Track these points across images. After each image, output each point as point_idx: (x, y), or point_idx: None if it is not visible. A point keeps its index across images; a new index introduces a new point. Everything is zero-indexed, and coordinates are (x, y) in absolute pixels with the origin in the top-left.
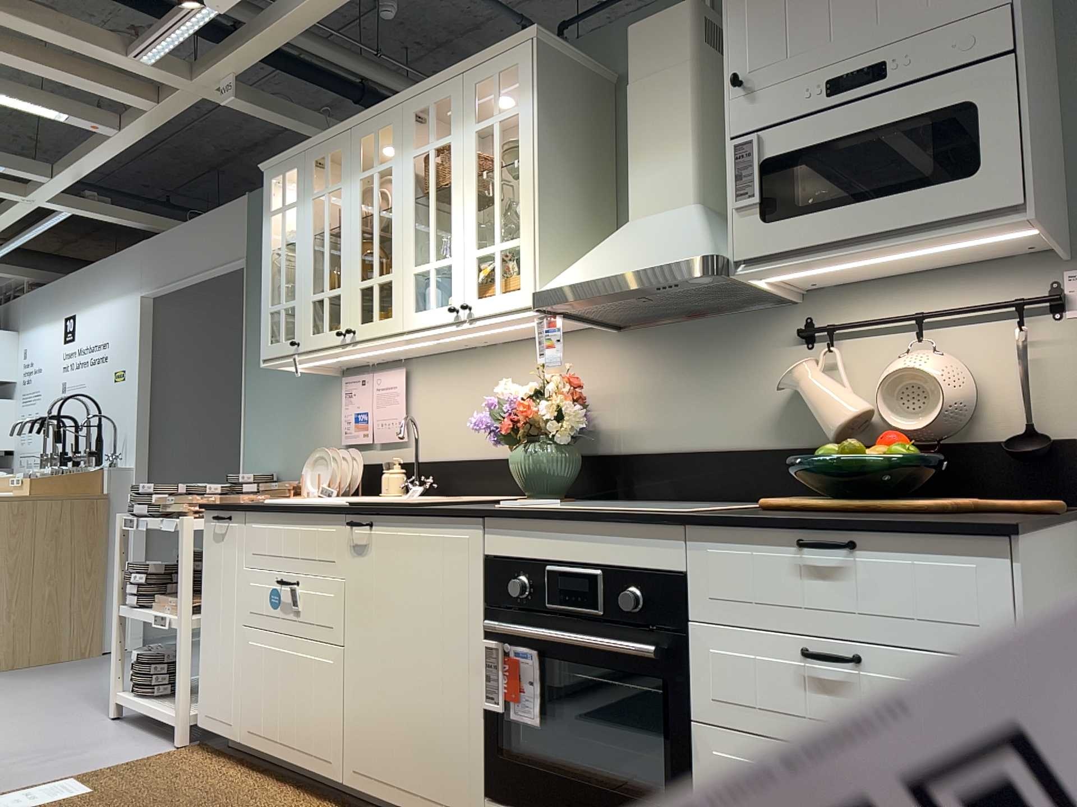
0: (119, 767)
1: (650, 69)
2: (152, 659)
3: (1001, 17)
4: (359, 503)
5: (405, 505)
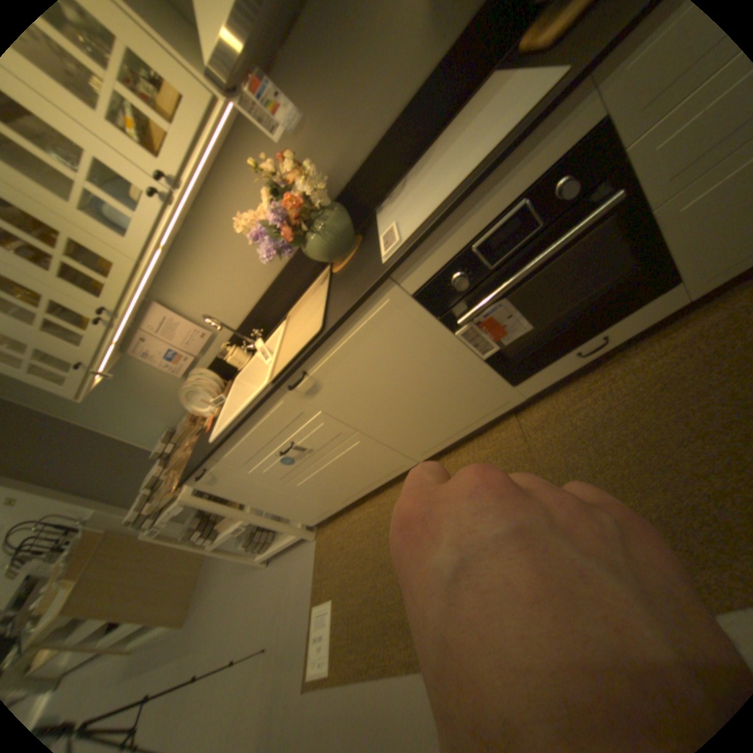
0: (315, 577)
1: None
2: (250, 538)
3: None
4: (274, 375)
5: (307, 340)
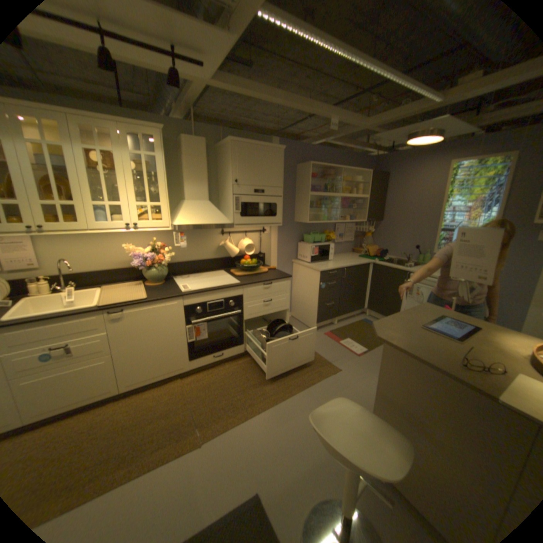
0: None
1: (193, 153)
2: None
3: (281, 190)
4: (101, 304)
5: (133, 299)
